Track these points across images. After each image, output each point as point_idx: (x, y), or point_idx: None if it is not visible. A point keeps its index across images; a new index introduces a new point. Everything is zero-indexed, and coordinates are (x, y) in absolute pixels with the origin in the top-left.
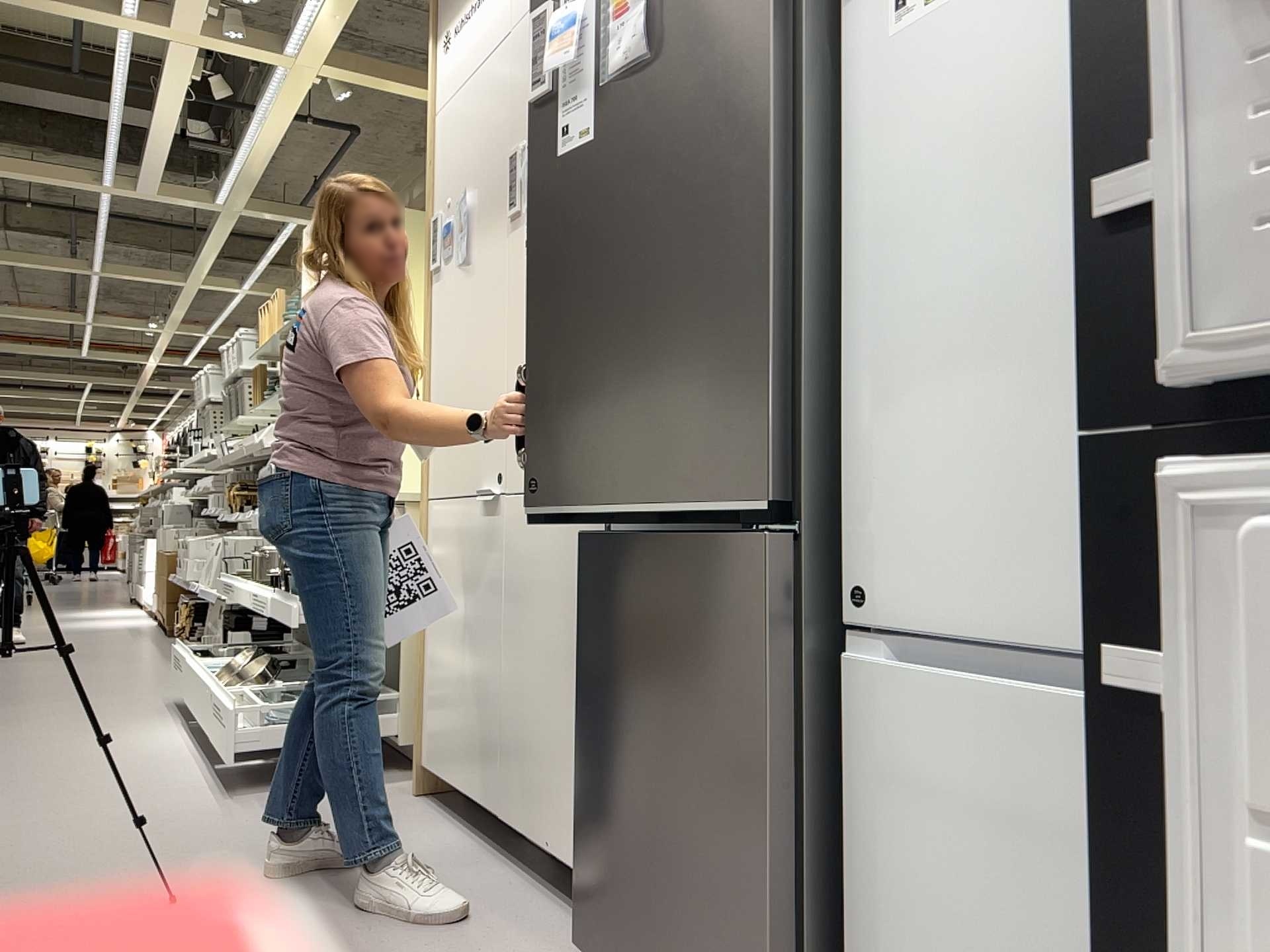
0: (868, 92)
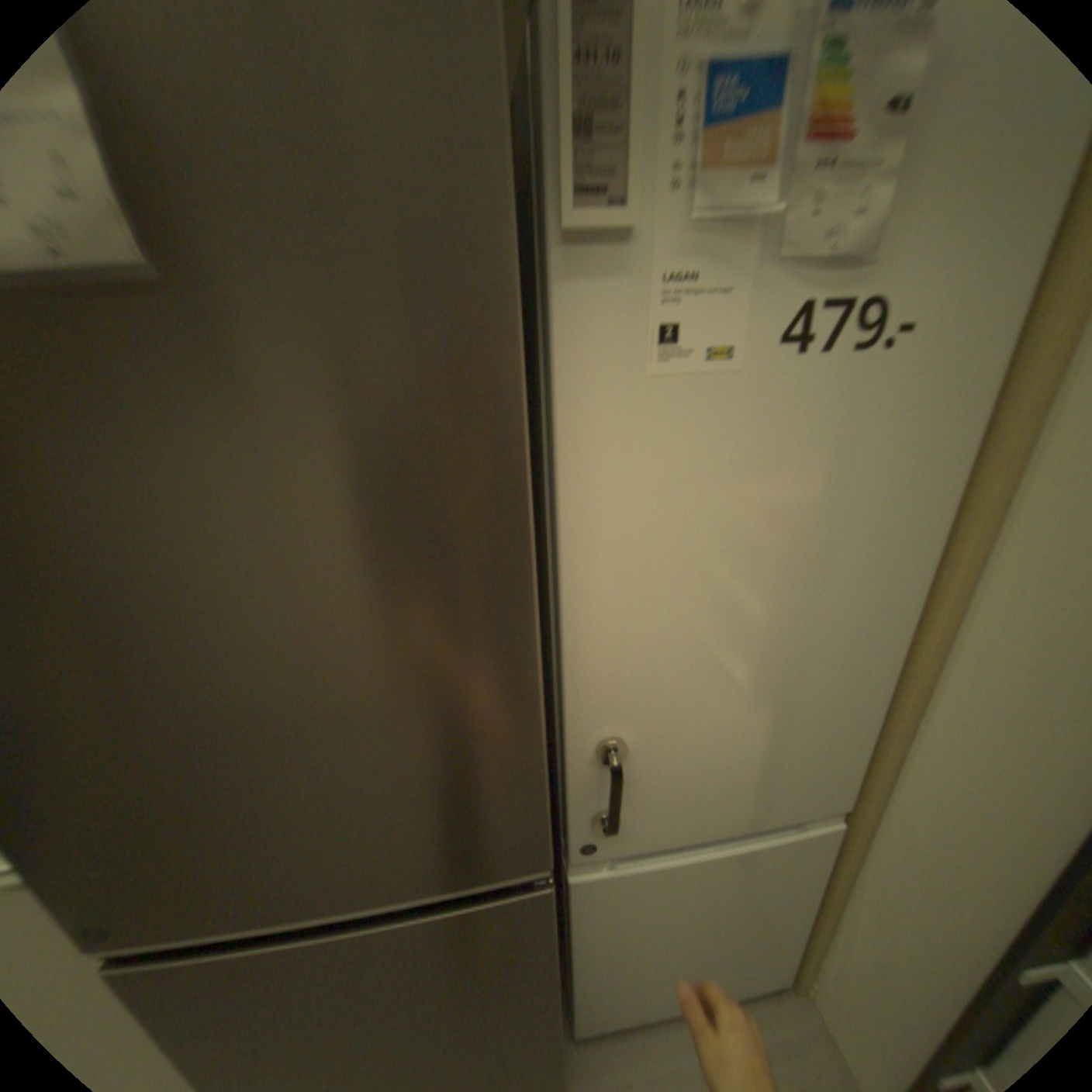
0: (599, 428)
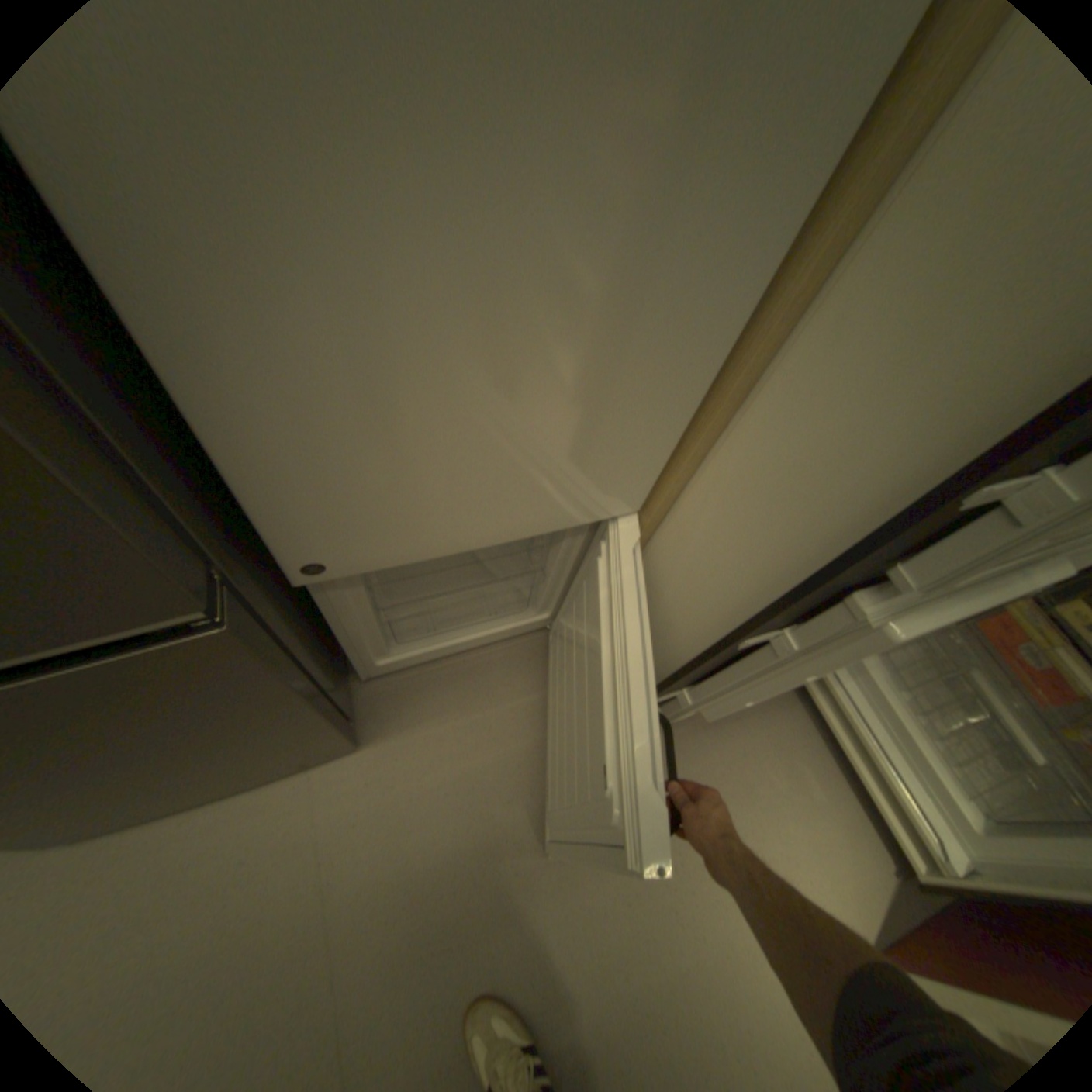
0: None
